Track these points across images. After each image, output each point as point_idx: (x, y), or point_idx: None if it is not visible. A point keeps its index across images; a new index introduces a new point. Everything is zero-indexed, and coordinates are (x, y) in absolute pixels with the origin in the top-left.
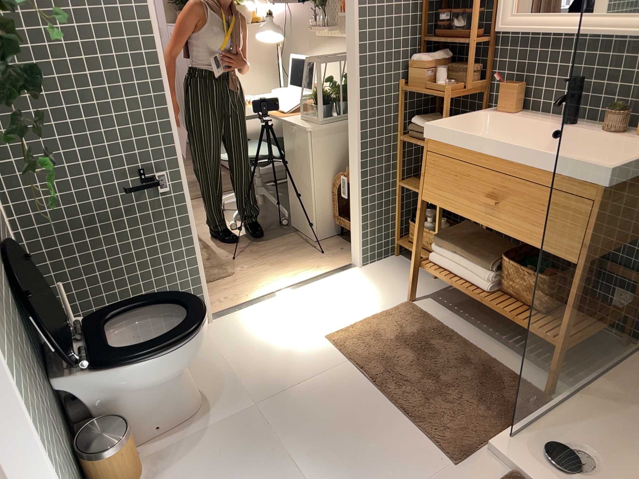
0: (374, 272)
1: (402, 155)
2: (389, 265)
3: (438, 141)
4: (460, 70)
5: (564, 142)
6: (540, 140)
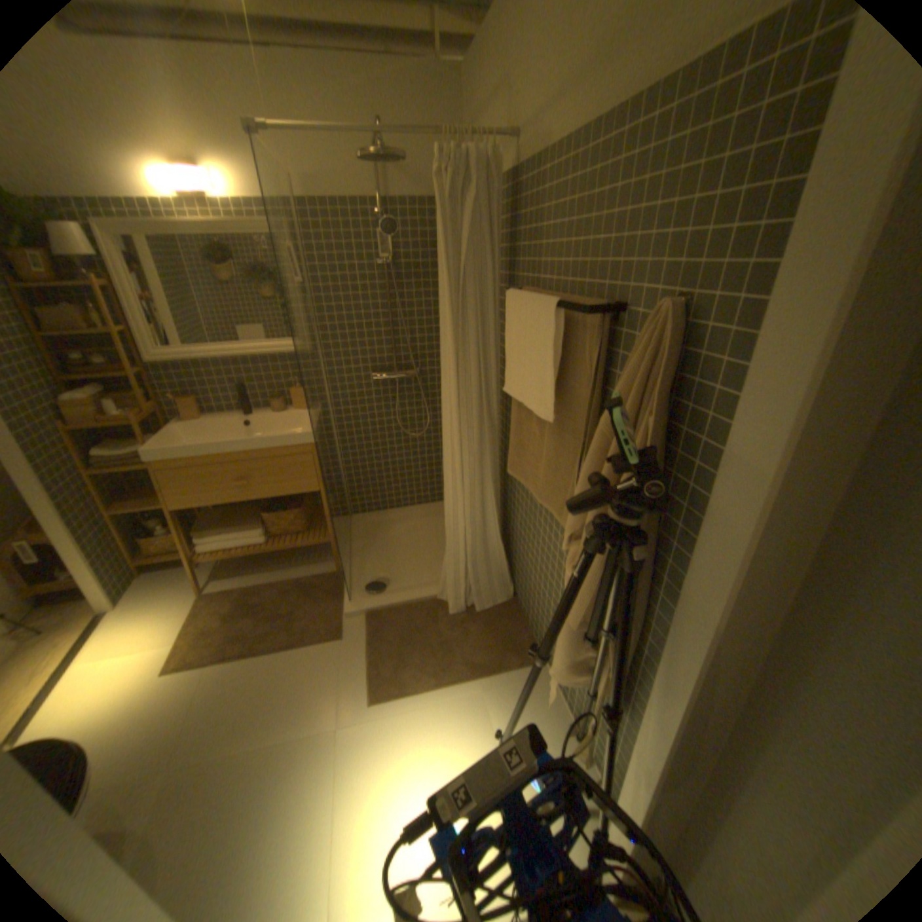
0: (131, 604)
1: (91, 489)
2: (139, 589)
3: (152, 460)
4: (111, 397)
5: (251, 425)
6: (233, 429)
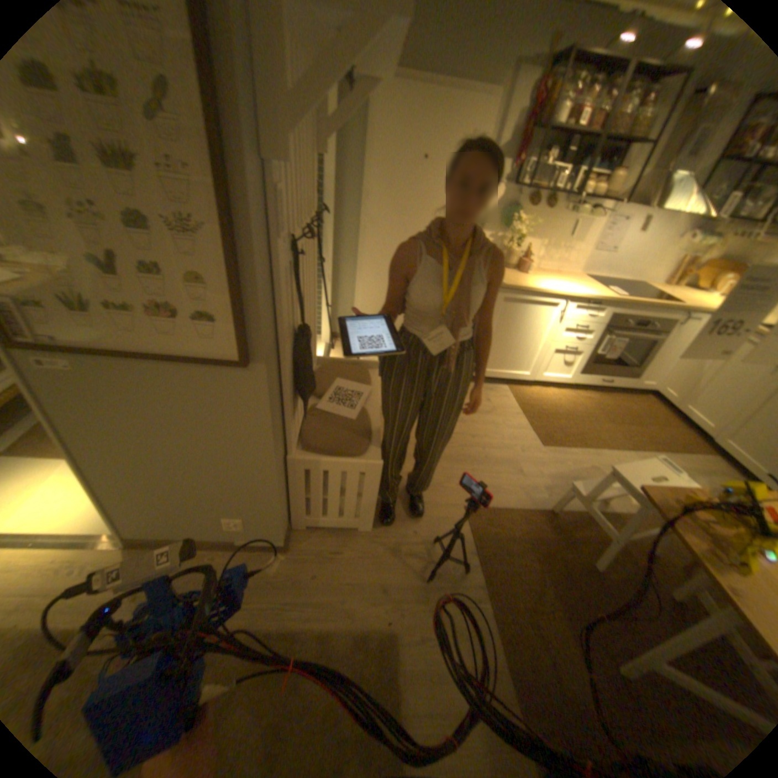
0: None
1: None
2: None
3: None
4: None
5: None
6: None
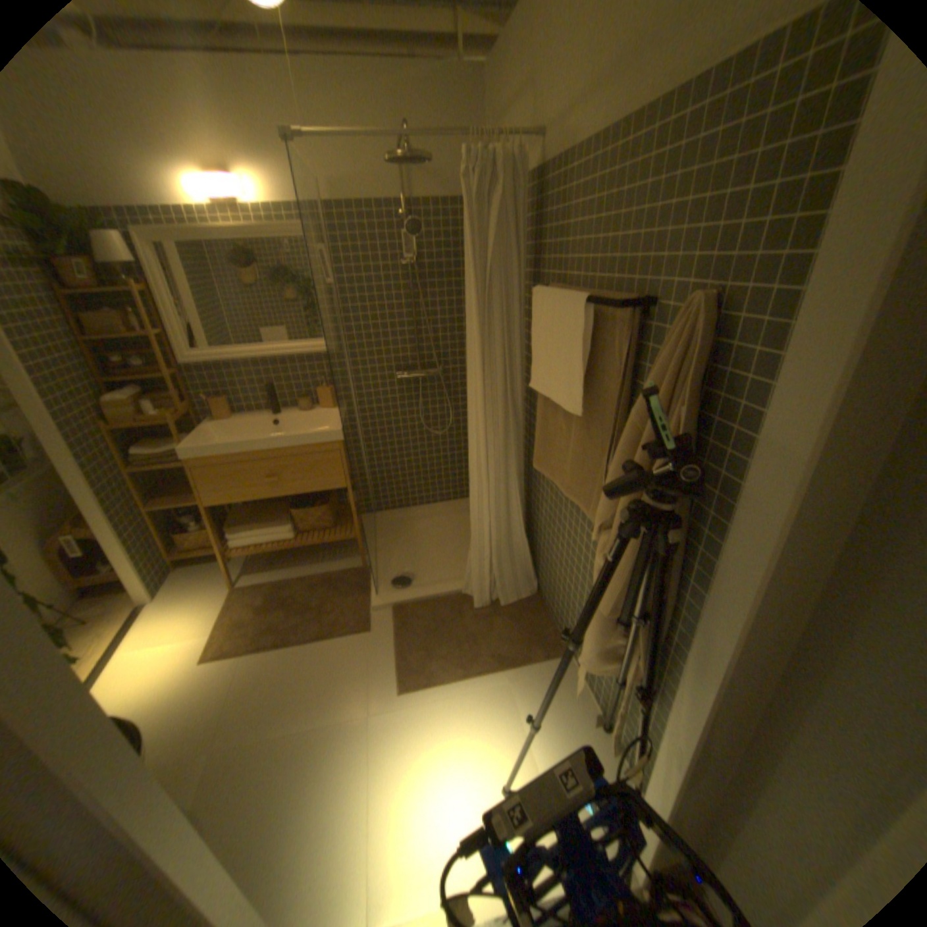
0: (168, 596)
1: (129, 486)
2: (174, 583)
3: (188, 458)
4: (147, 398)
5: (280, 424)
6: (262, 428)
